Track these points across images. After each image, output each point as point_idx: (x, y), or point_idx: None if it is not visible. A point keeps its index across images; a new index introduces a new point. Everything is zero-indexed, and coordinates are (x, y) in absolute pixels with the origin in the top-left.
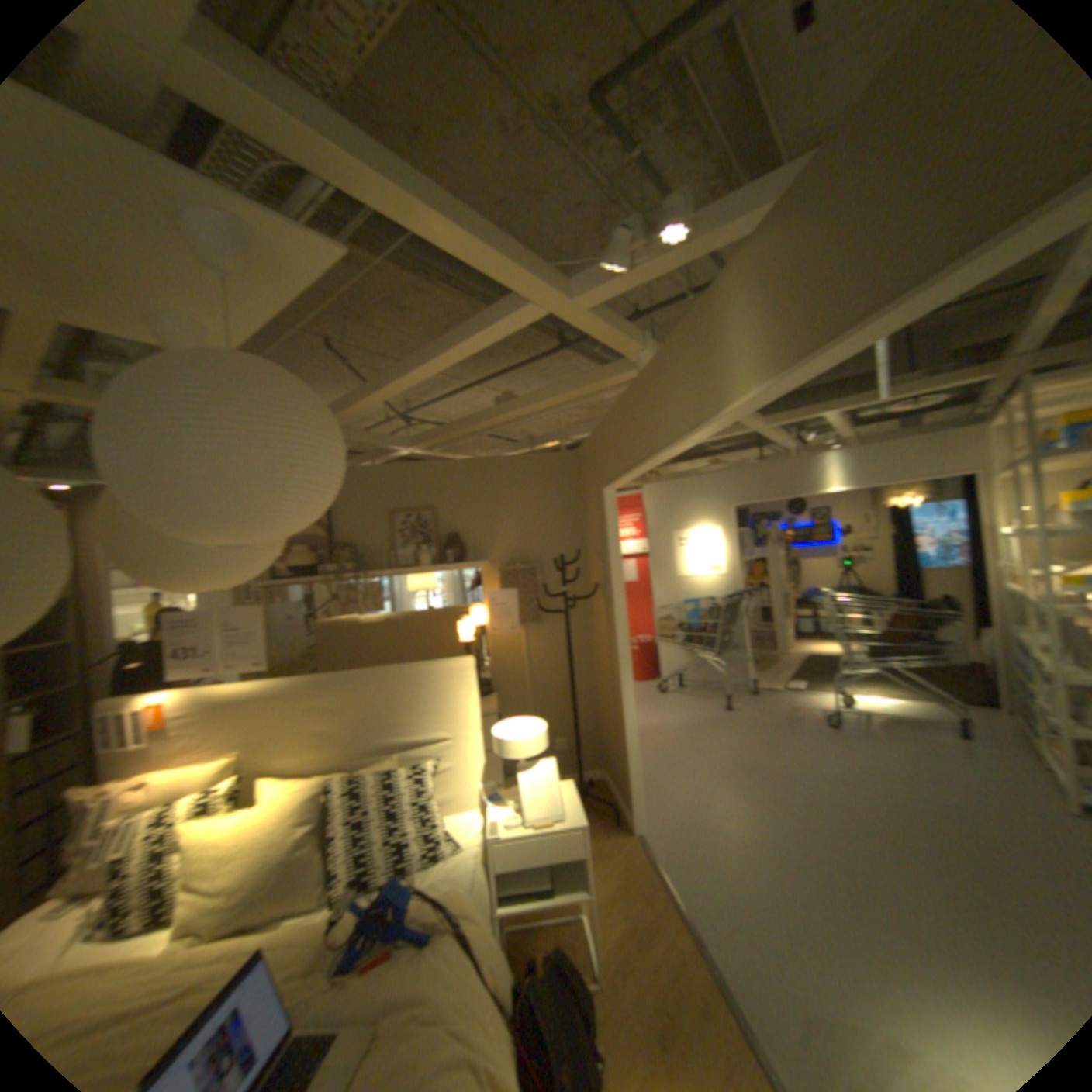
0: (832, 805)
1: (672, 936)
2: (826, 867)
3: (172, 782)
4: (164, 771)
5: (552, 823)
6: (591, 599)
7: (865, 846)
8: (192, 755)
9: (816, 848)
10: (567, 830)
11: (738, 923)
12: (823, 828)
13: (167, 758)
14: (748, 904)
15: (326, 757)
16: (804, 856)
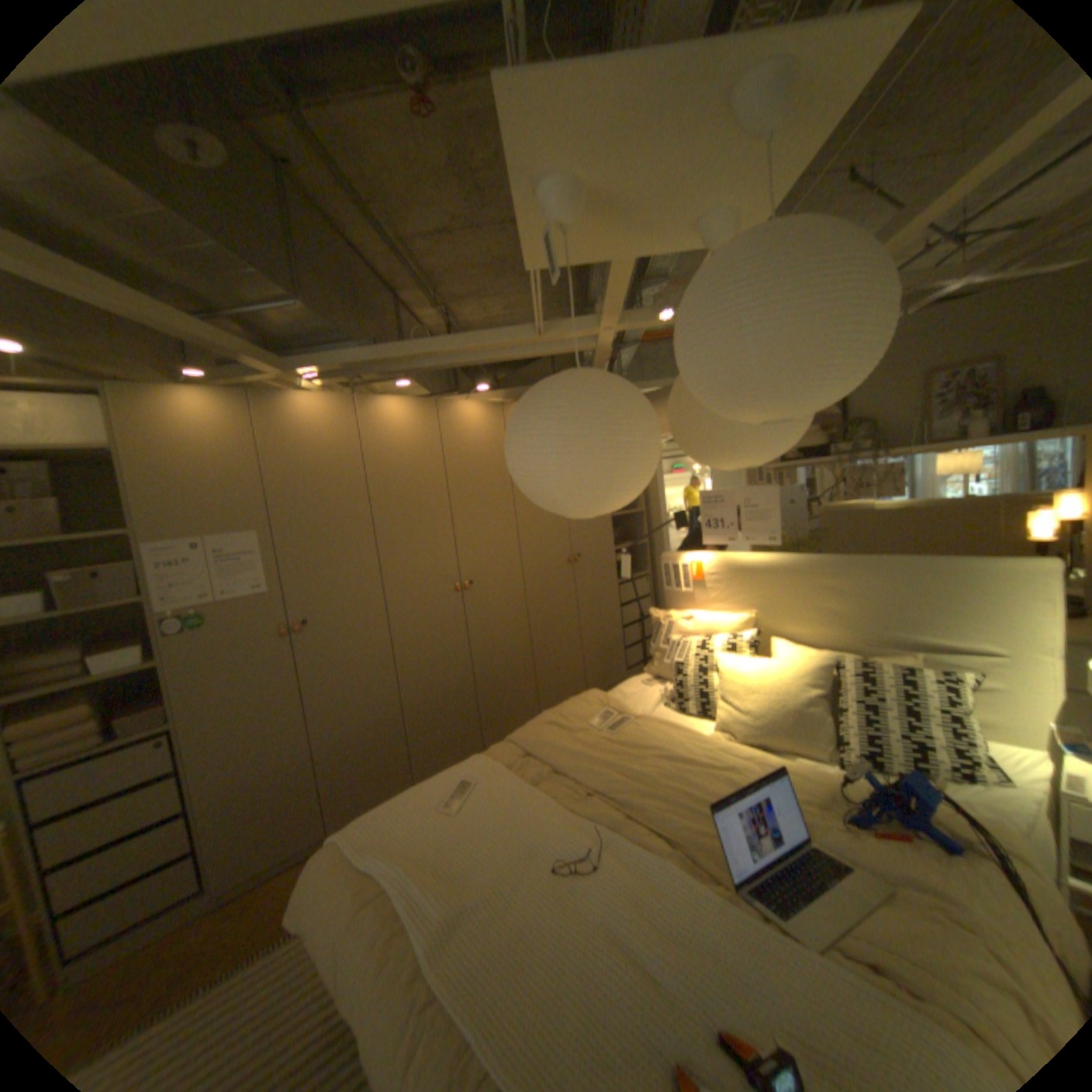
0: None
1: None
2: None
3: (706, 621)
4: (700, 612)
5: None
6: None
7: None
8: (719, 605)
9: None
10: None
11: None
12: None
13: (702, 603)
14: None
15: (834, 635)
16: None
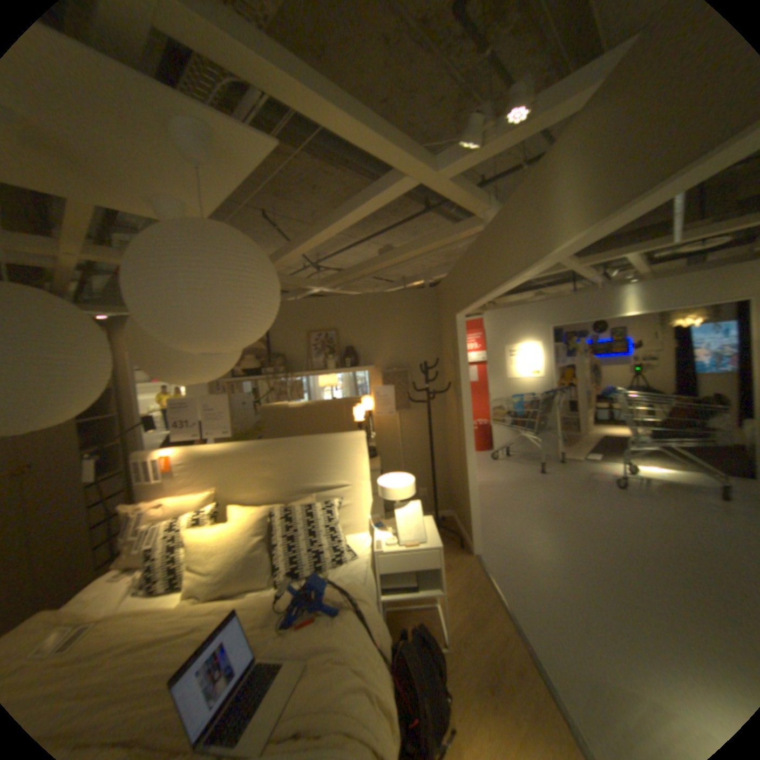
0: (616, 542)
1: (497, 622)
2: (610, 584)
3: (173, 506)
4: (168, 499)
5: (417, 544)
6: (444, 393)
7: (641, 572)
8: (184, 490)
9: (603, 570)
10: (426, 549)
11: (545, 617)
12: (609, 557)
13: (169, 491)
14: (552, 605)
15: (267, 494)
16: (595, 576)
